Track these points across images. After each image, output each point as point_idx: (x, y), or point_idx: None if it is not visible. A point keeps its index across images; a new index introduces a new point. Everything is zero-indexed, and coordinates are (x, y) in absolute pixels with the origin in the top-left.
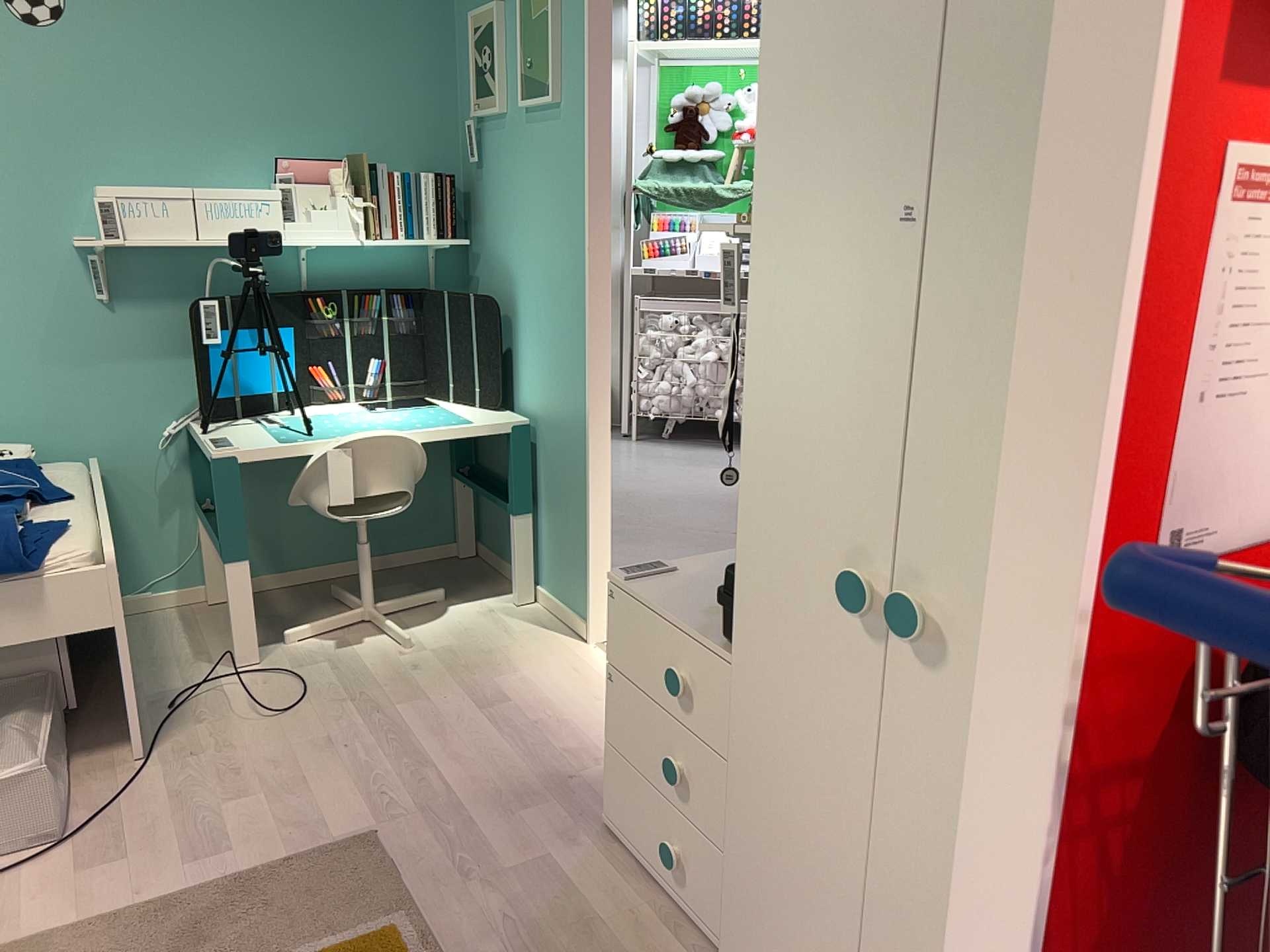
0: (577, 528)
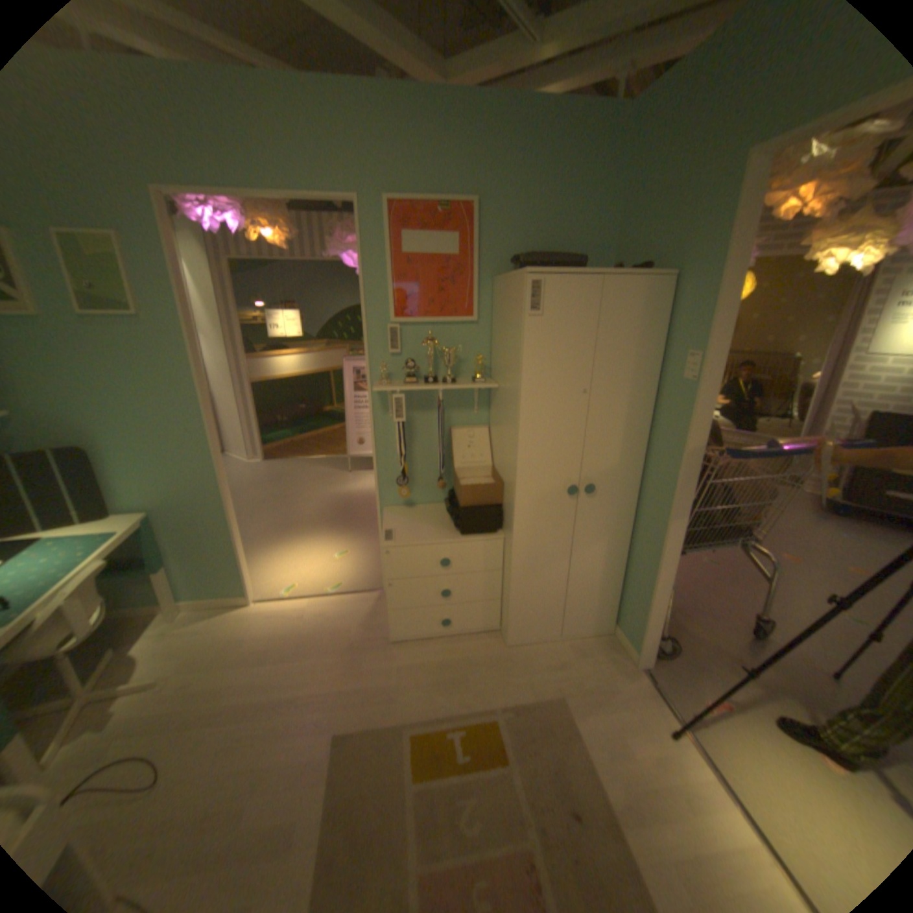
0: (220, 555)
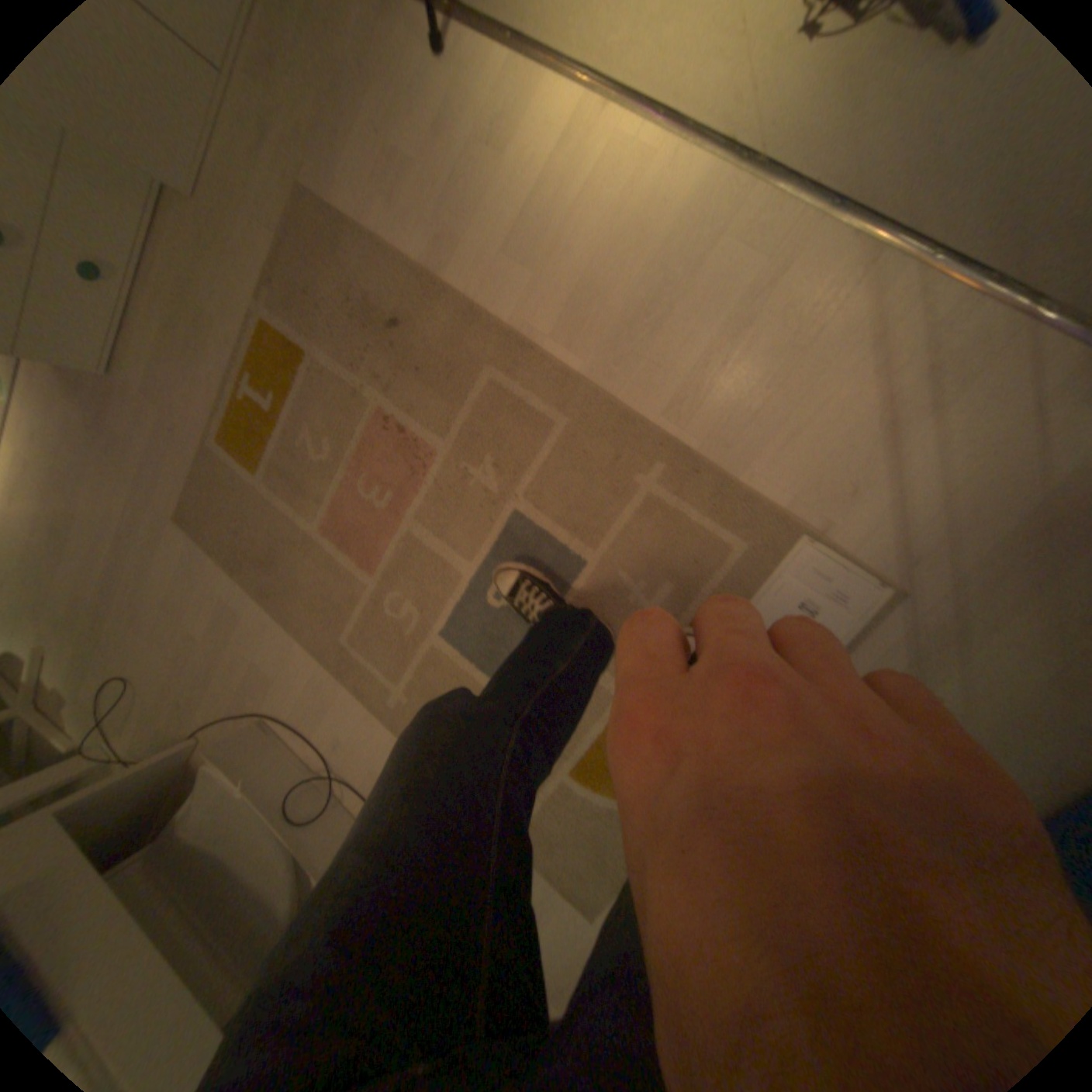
0: None
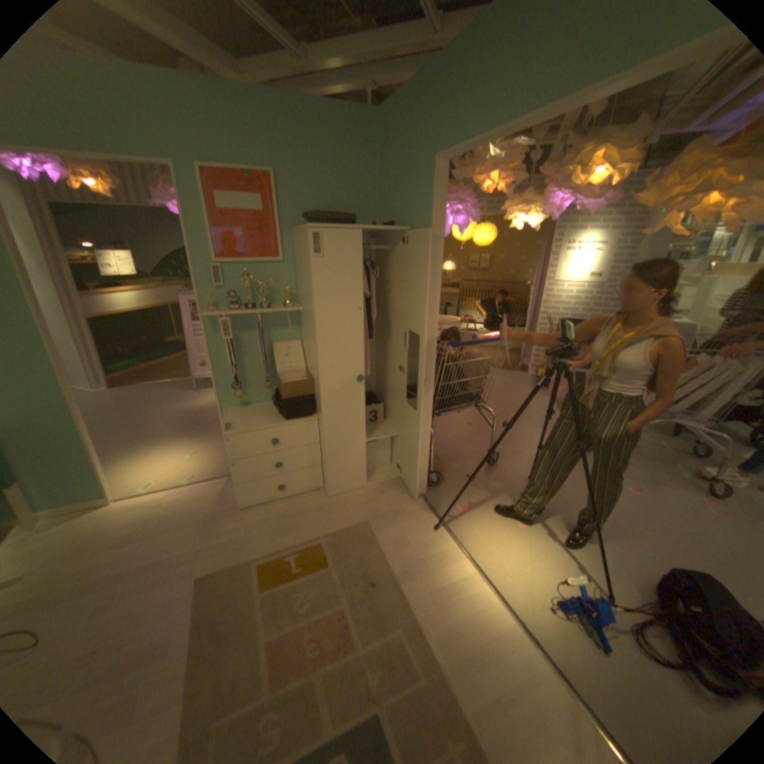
0: (74, 465)
